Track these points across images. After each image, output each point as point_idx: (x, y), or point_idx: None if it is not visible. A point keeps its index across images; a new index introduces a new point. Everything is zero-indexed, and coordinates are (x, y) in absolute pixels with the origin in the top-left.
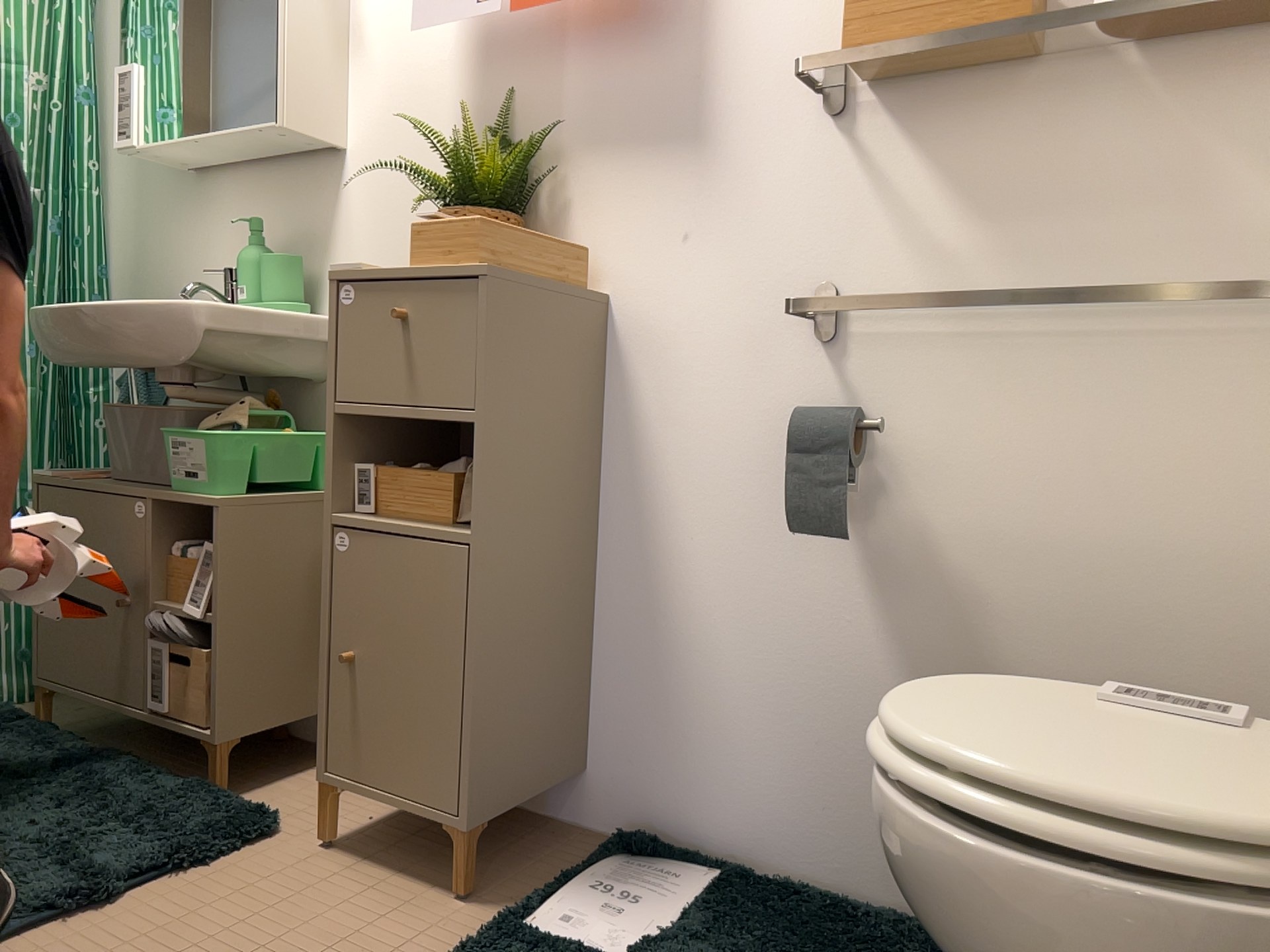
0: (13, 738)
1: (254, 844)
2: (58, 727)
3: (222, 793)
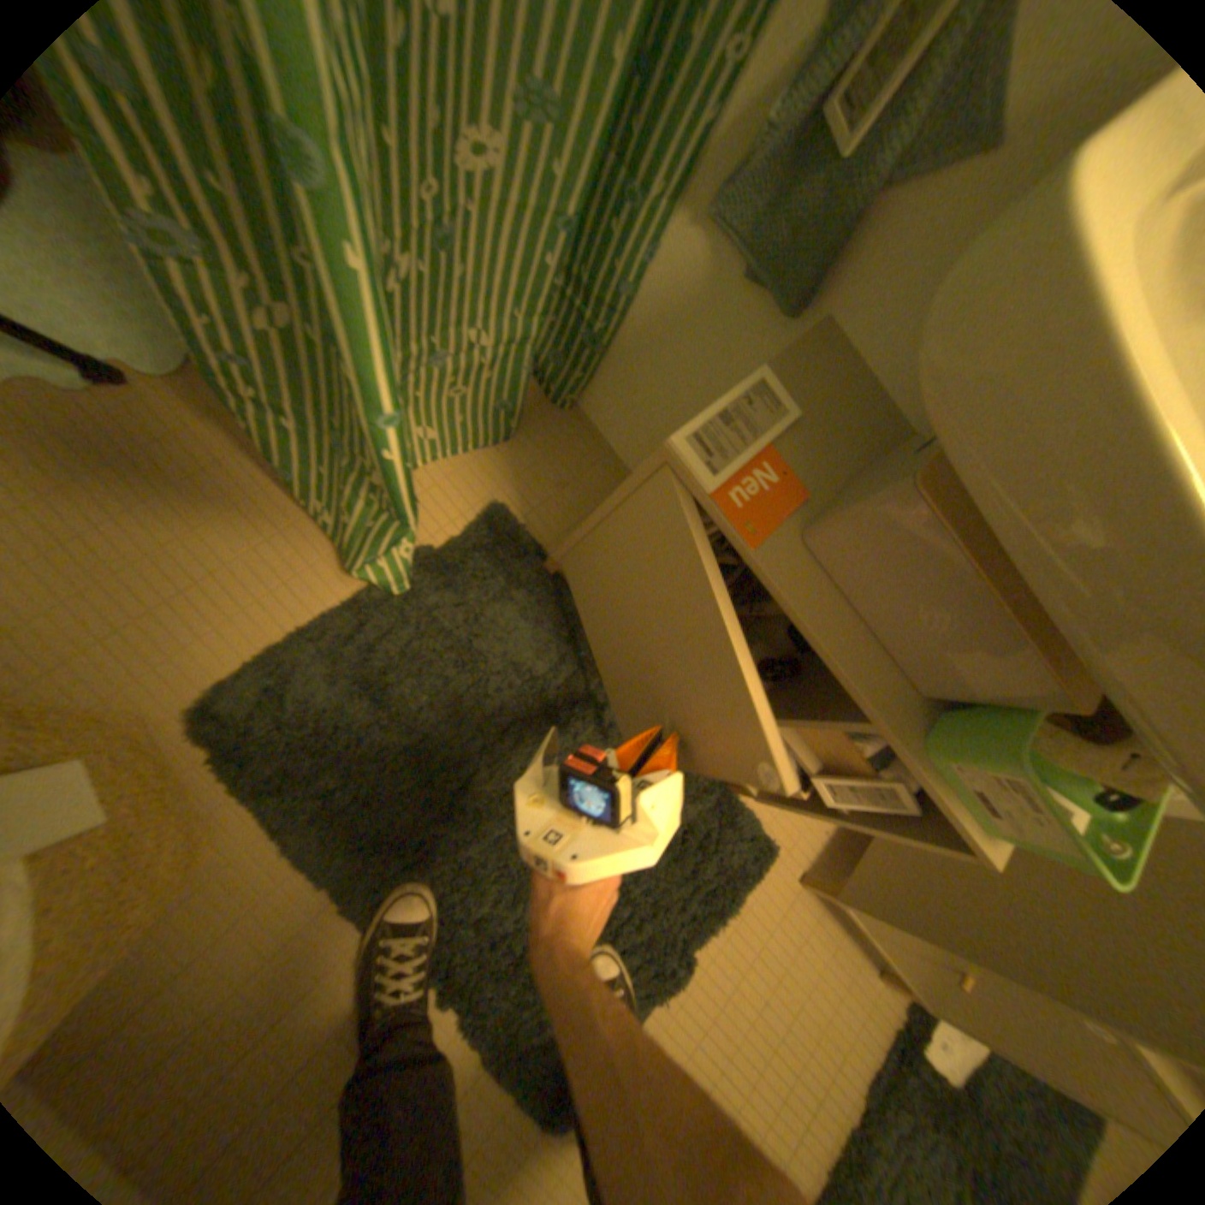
0: (538, 619)
1: (764, 879)
2: (571, 591)
3: (743, 813)
